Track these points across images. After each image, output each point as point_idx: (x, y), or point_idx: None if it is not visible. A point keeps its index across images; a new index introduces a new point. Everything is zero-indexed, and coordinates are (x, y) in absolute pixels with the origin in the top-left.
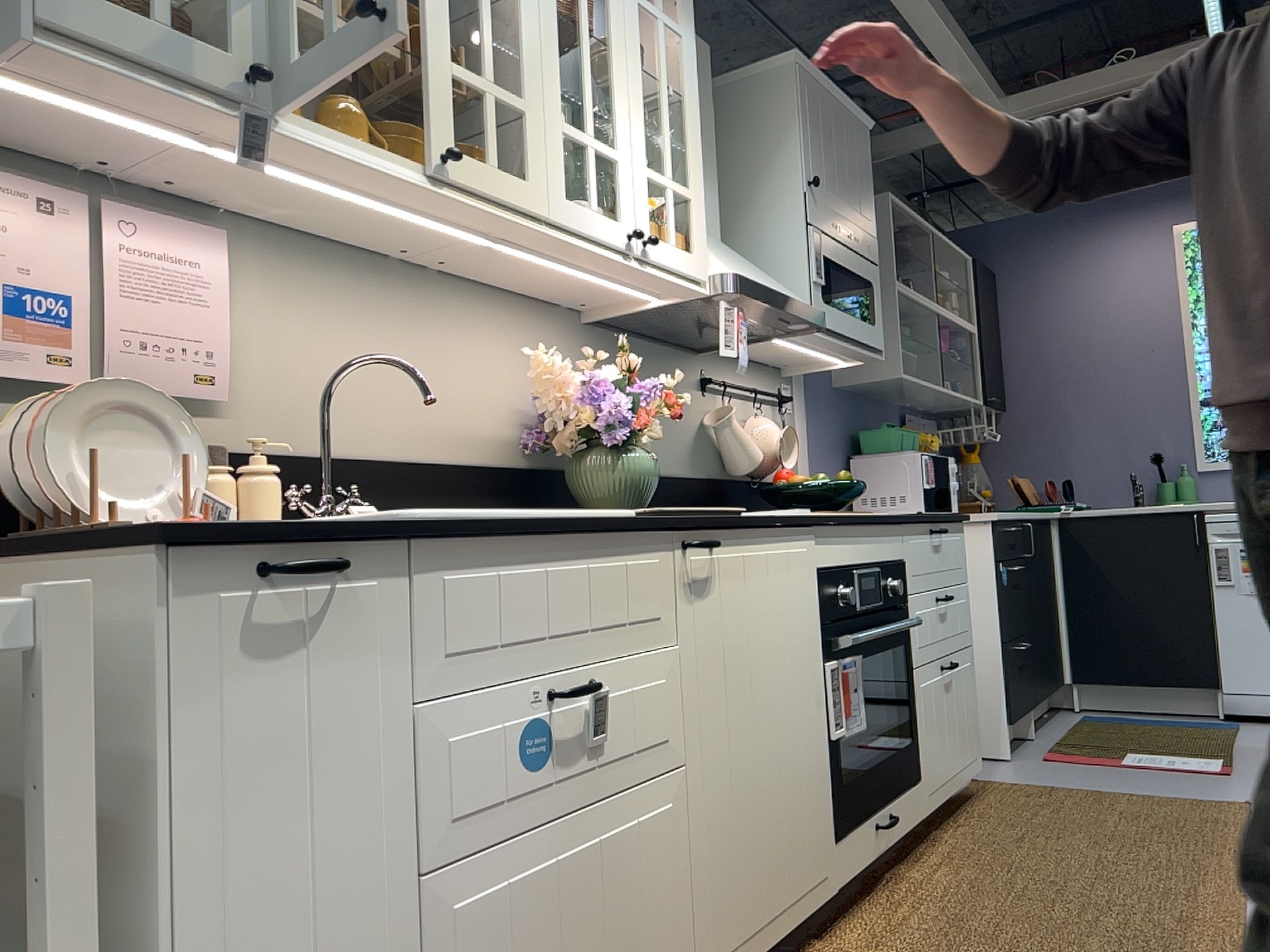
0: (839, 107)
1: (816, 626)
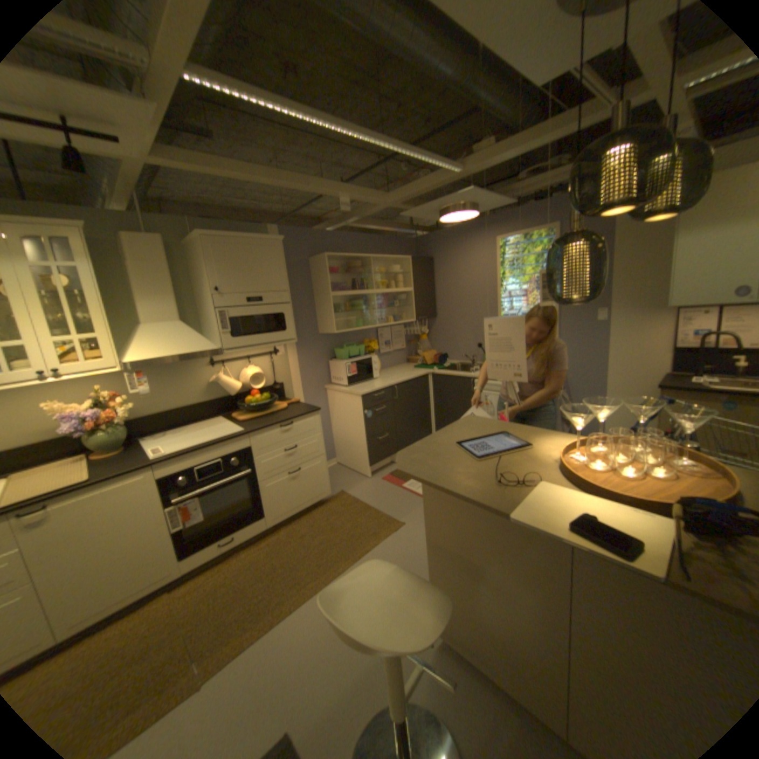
0: (245, 241)
1: (154, 500)
